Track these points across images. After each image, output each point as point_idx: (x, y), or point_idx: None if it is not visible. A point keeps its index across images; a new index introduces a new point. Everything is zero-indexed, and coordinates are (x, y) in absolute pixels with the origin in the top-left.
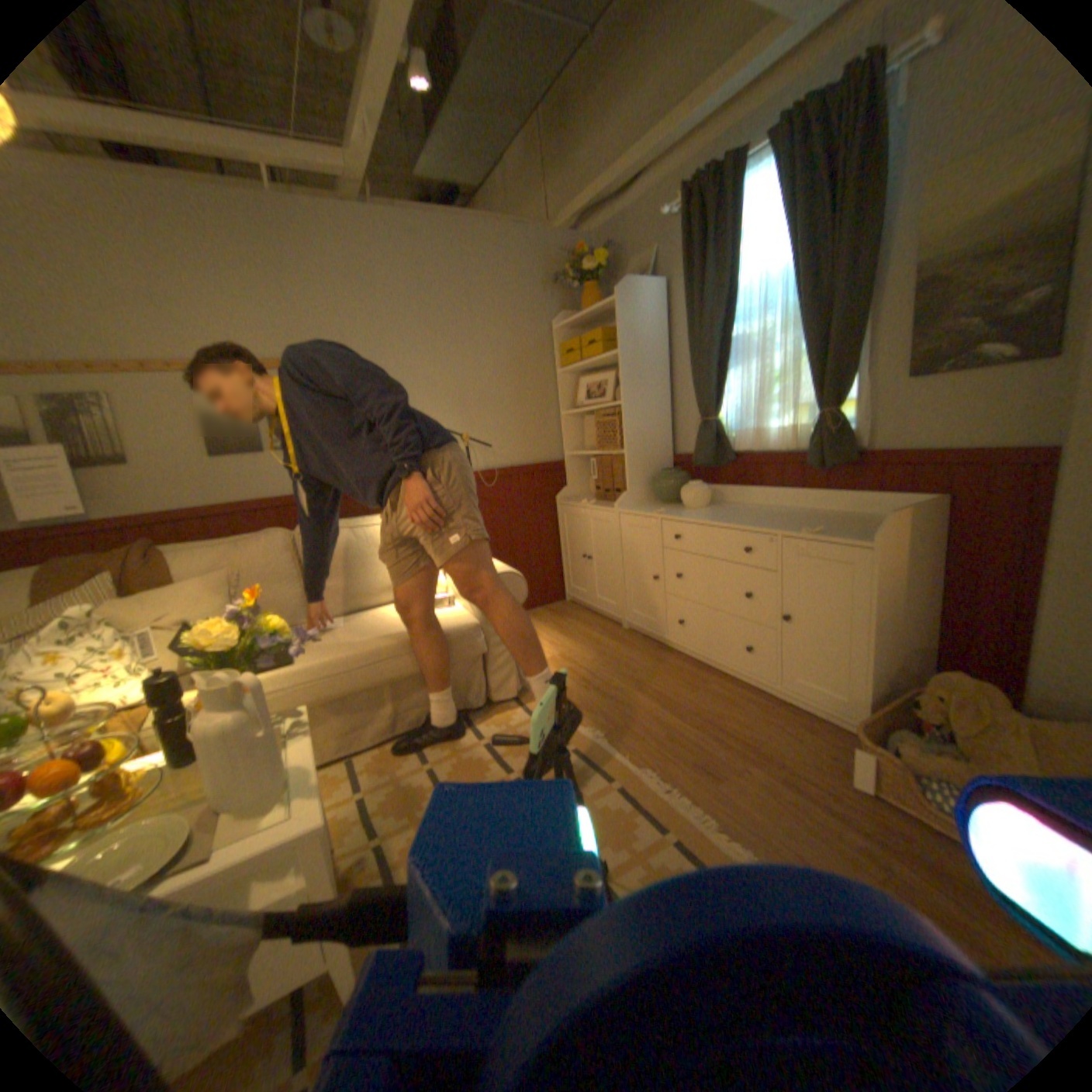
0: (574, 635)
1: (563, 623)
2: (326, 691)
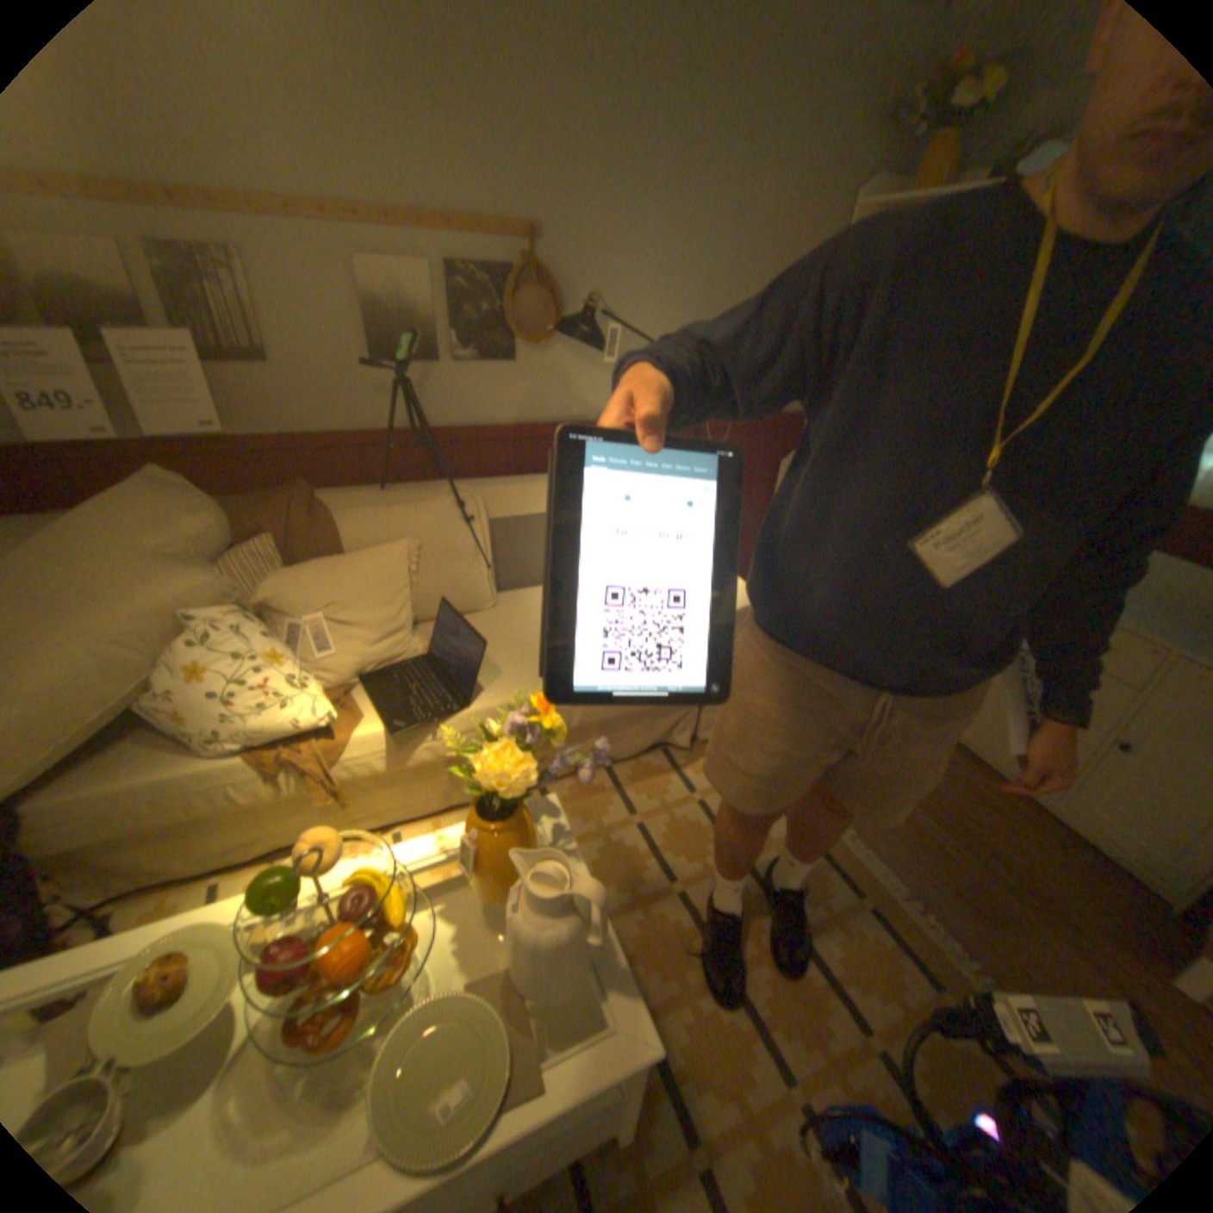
0: None
1: None
2: None
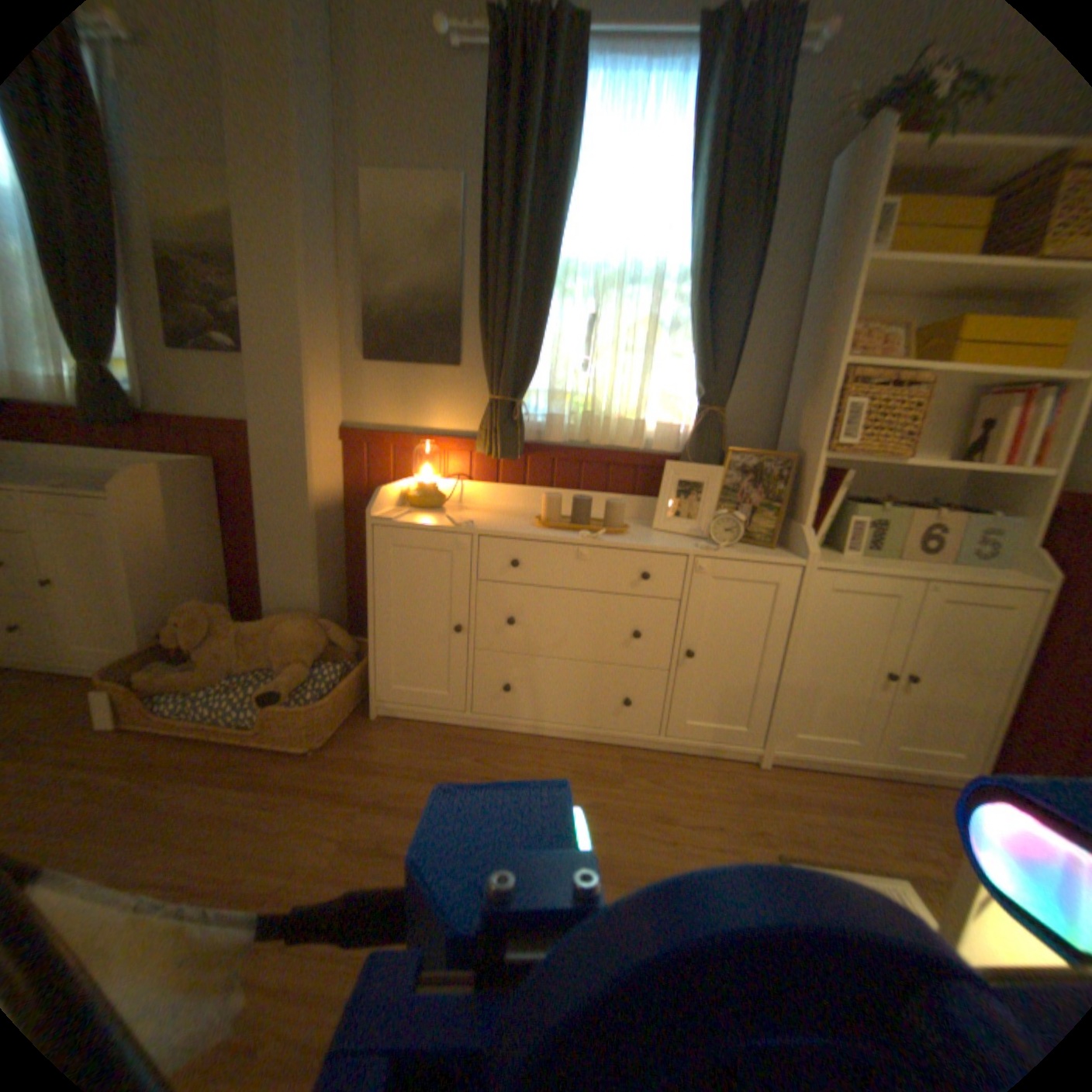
0: None
1: None
2: None
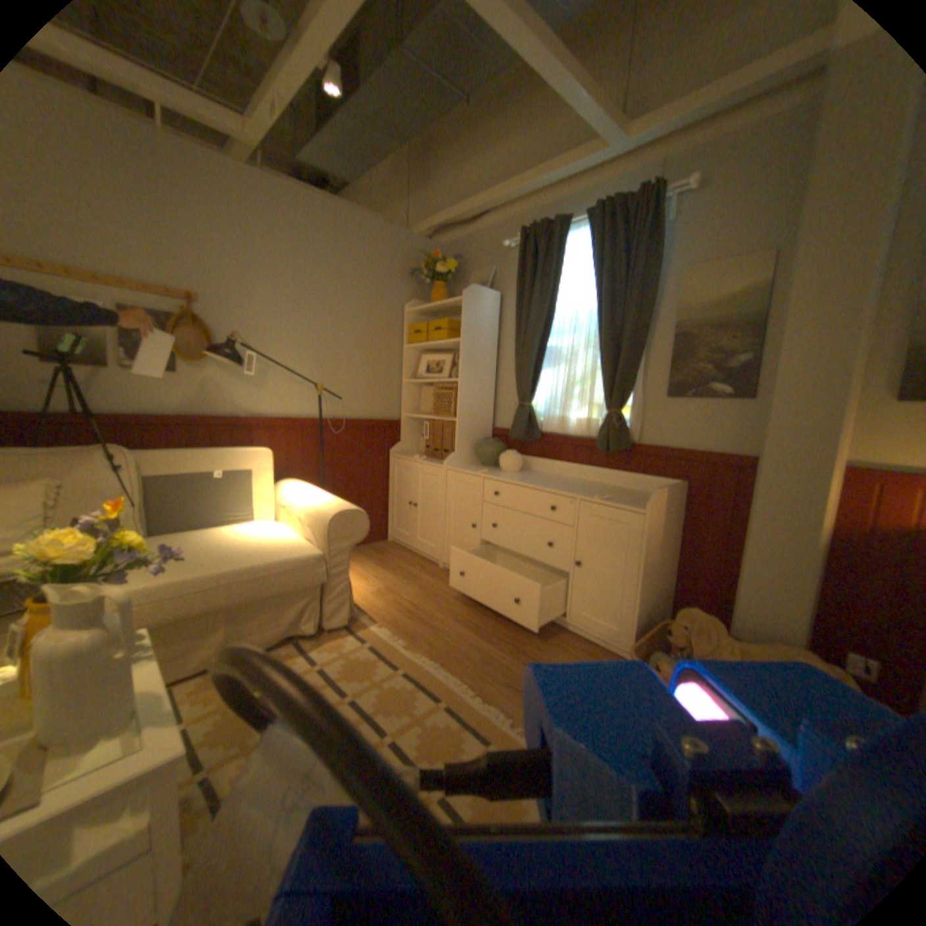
0: (397, 571)
1: (386, 561)
2: (156, 616)
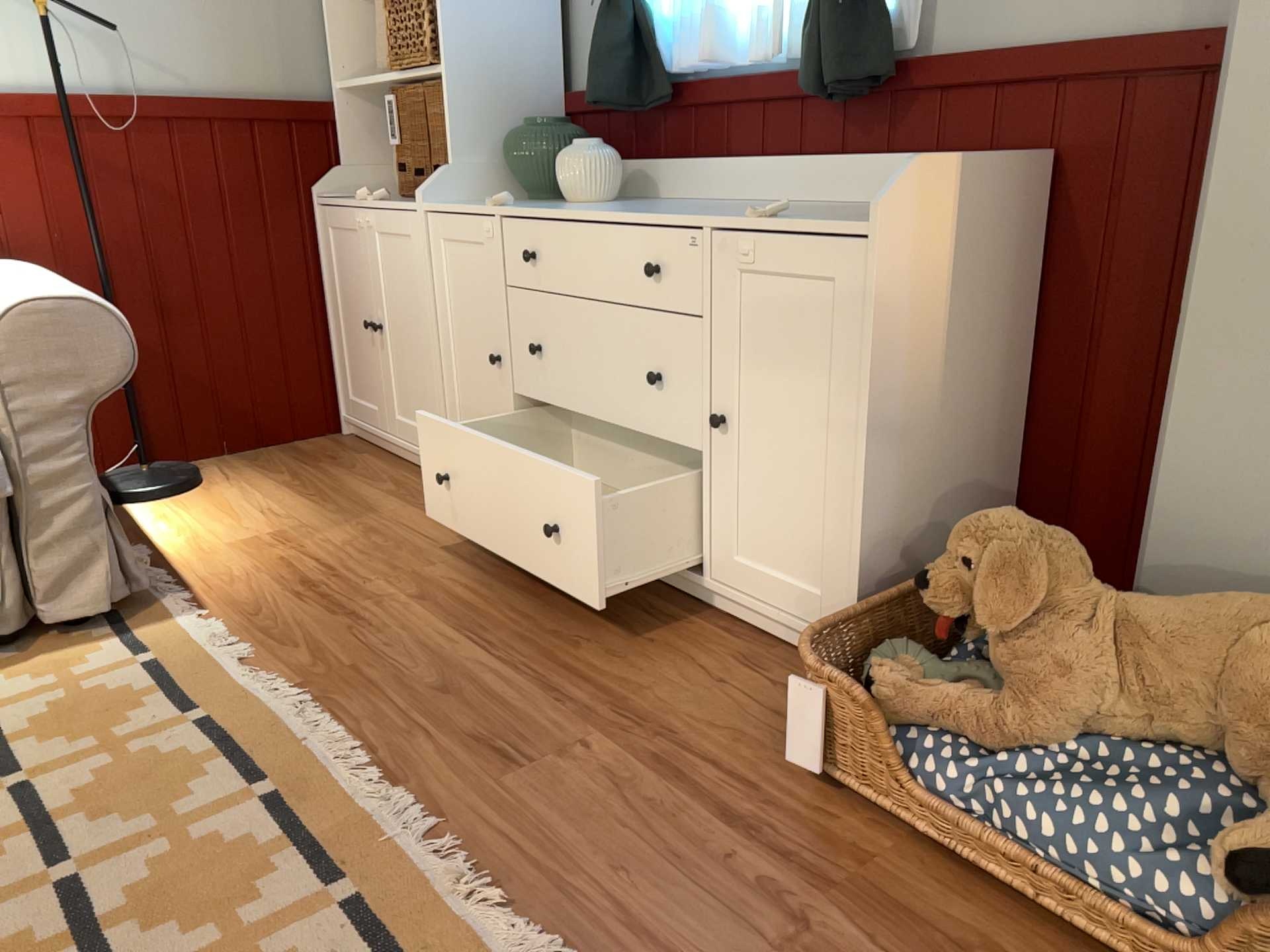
0: (328, 496)
1: (314, 475)
2: None
